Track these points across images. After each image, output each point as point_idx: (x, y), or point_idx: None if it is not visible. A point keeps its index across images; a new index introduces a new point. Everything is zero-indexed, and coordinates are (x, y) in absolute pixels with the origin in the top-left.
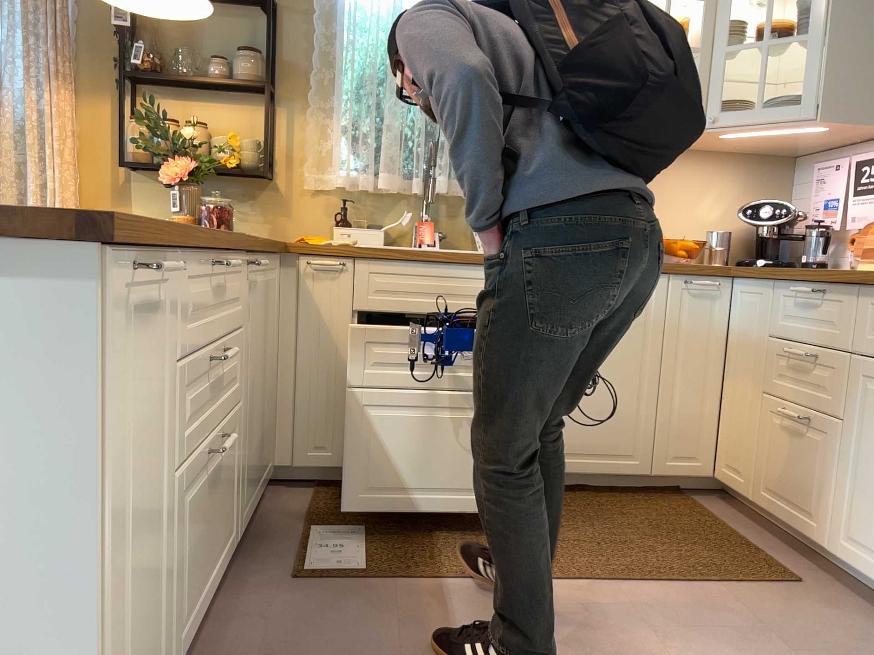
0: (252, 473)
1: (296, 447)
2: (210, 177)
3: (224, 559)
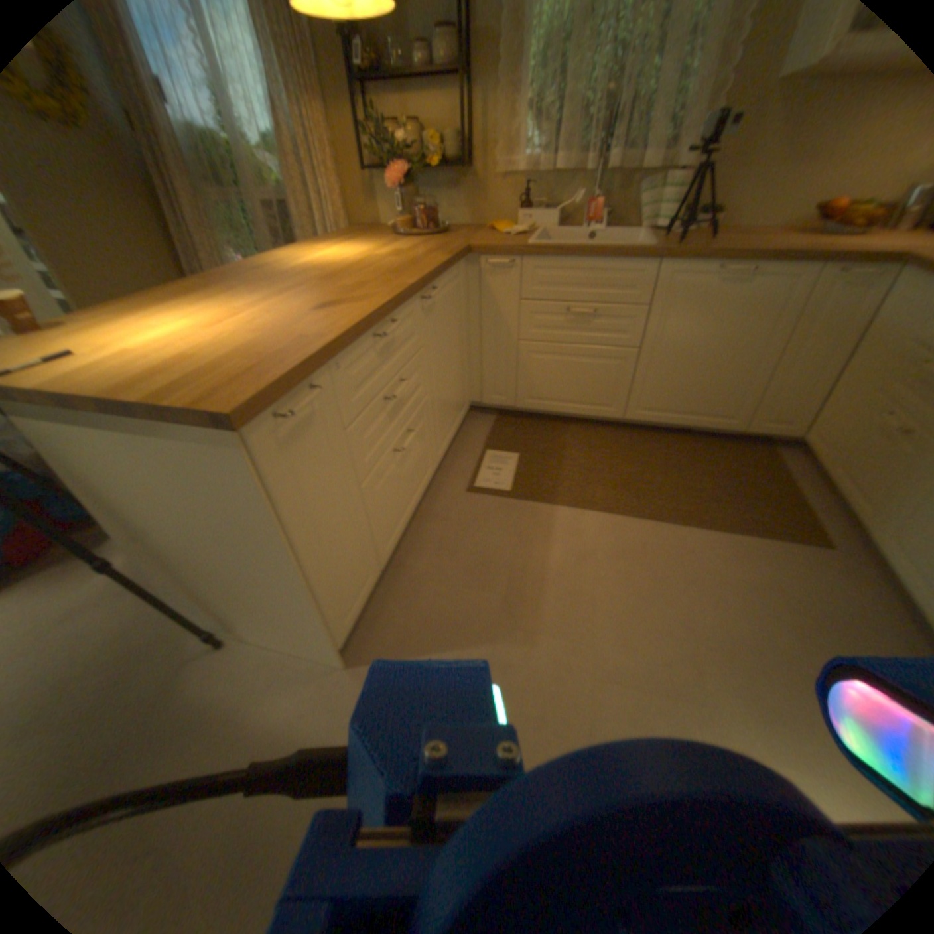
0: (446, 423)
1: (482, 393)
2: (422, 169)
3: (422, 485)
